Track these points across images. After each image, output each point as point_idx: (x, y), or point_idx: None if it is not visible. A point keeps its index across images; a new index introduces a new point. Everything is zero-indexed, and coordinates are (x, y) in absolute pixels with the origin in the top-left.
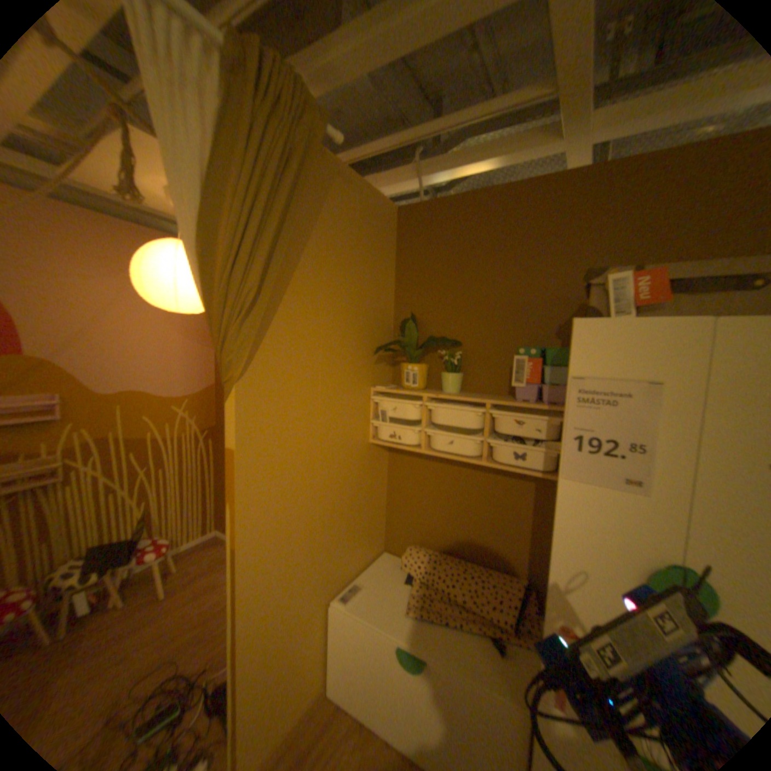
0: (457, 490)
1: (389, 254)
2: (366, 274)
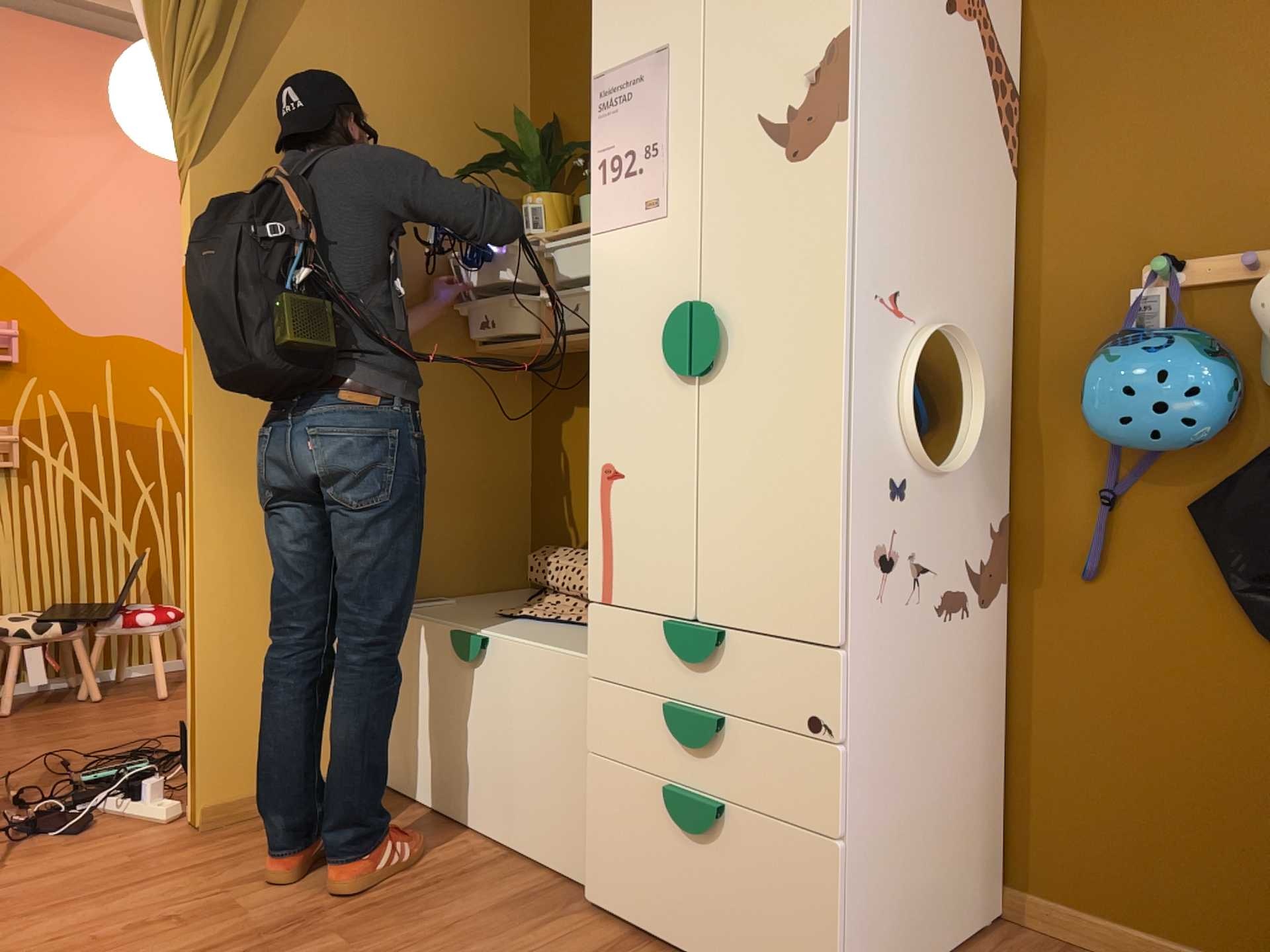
0: None
1: (510, 16)
2: (450, 44)
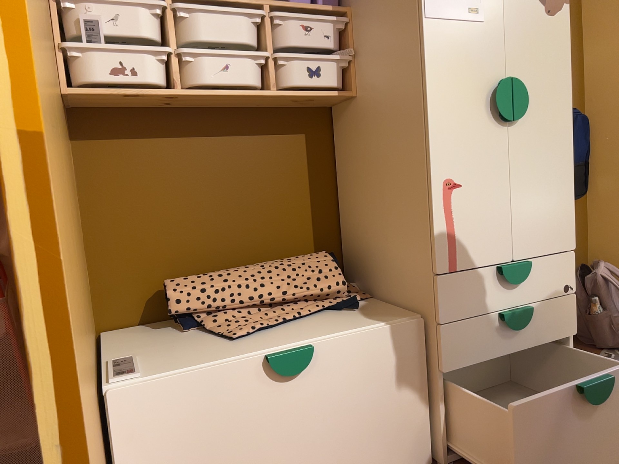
0: (210, 172)
1: None
2: None
